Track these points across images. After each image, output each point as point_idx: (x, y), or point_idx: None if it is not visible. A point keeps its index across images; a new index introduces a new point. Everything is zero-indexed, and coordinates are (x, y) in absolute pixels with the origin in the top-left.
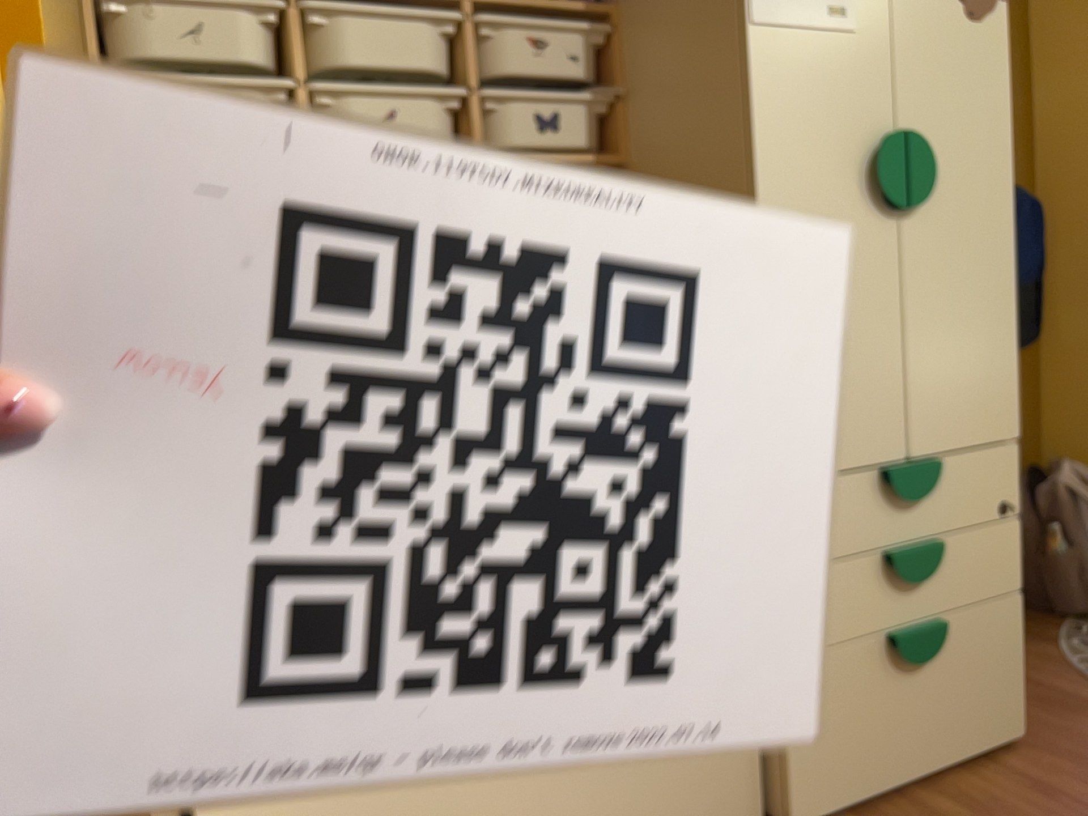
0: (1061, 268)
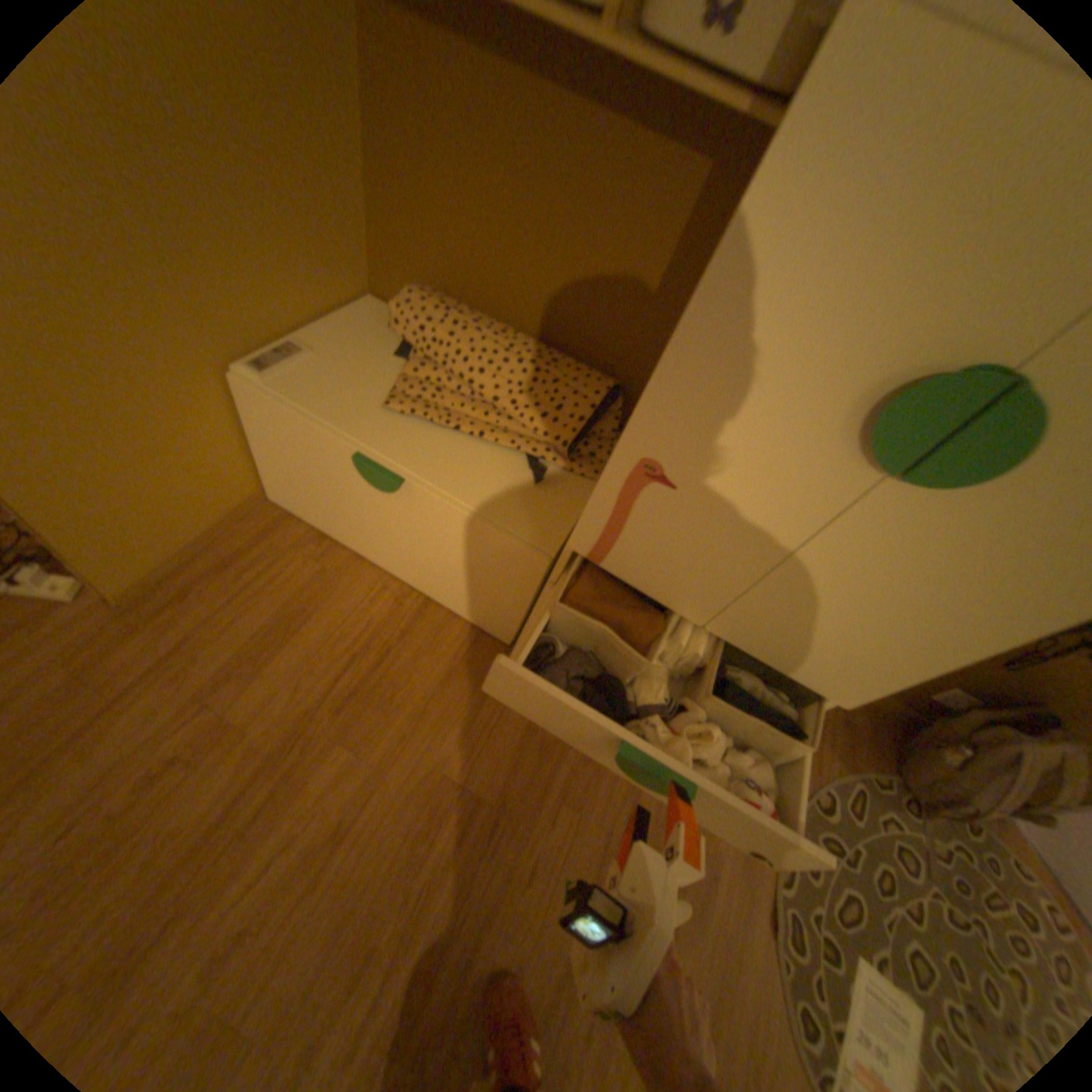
0: None
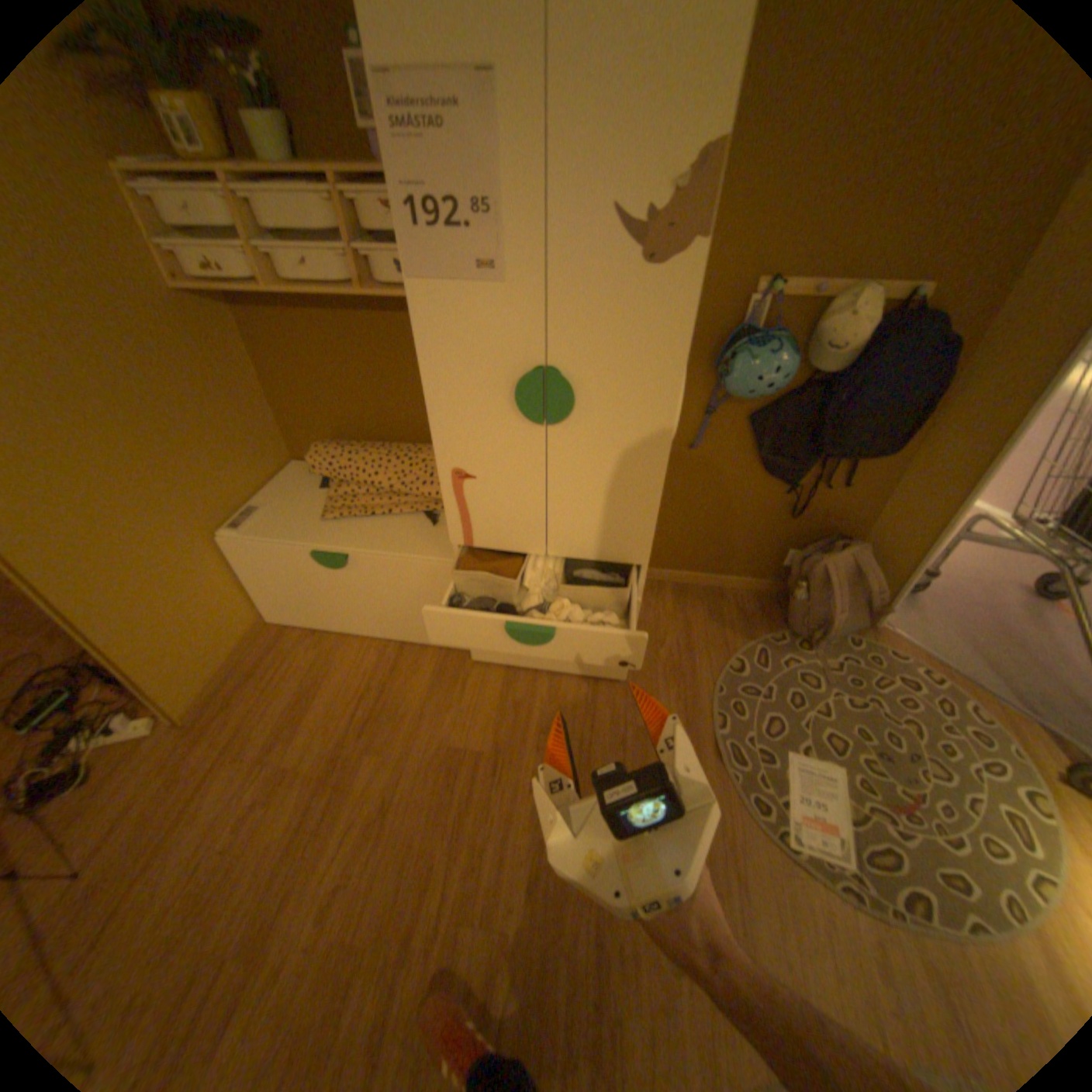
0: (966, 402)
